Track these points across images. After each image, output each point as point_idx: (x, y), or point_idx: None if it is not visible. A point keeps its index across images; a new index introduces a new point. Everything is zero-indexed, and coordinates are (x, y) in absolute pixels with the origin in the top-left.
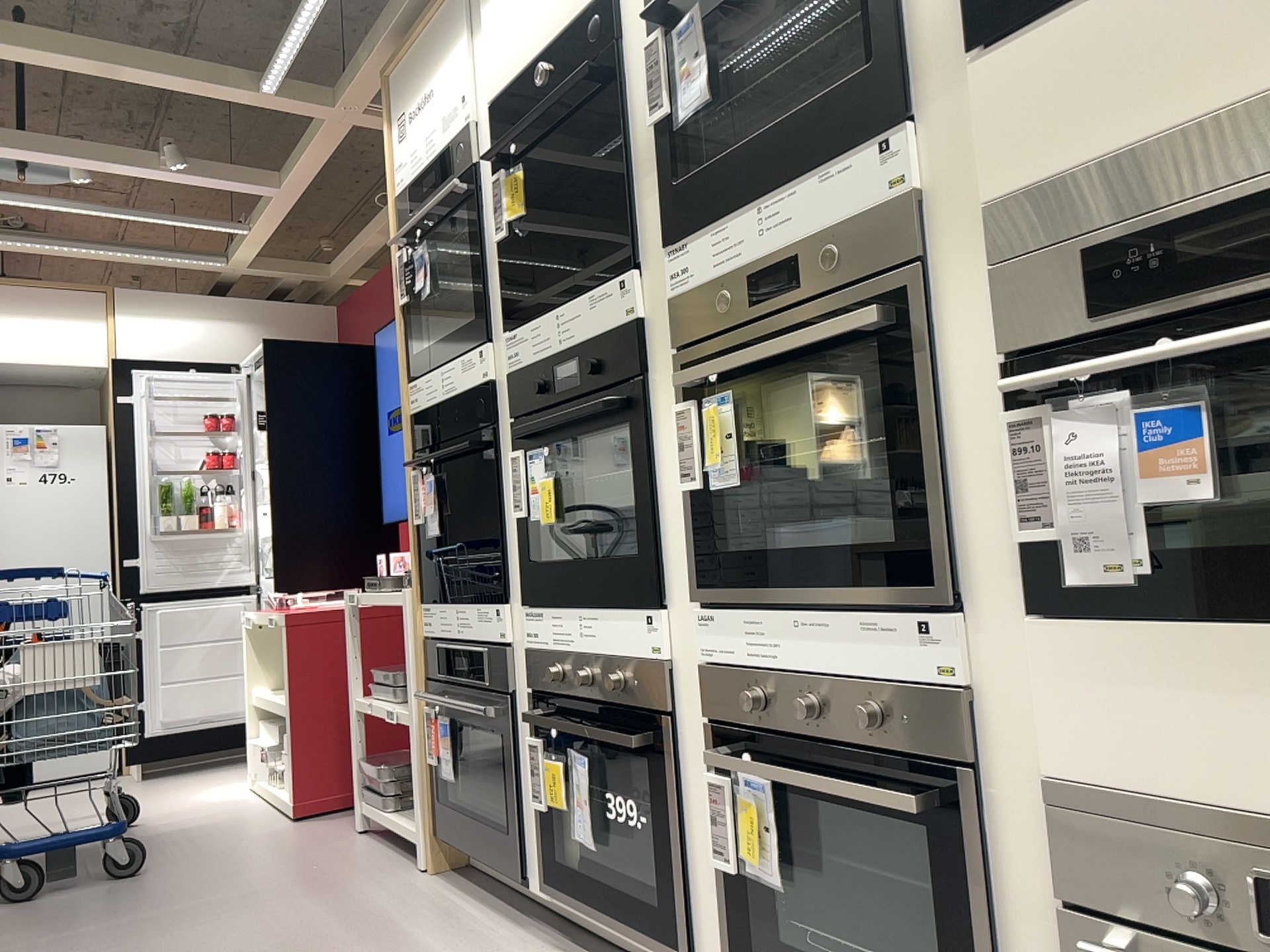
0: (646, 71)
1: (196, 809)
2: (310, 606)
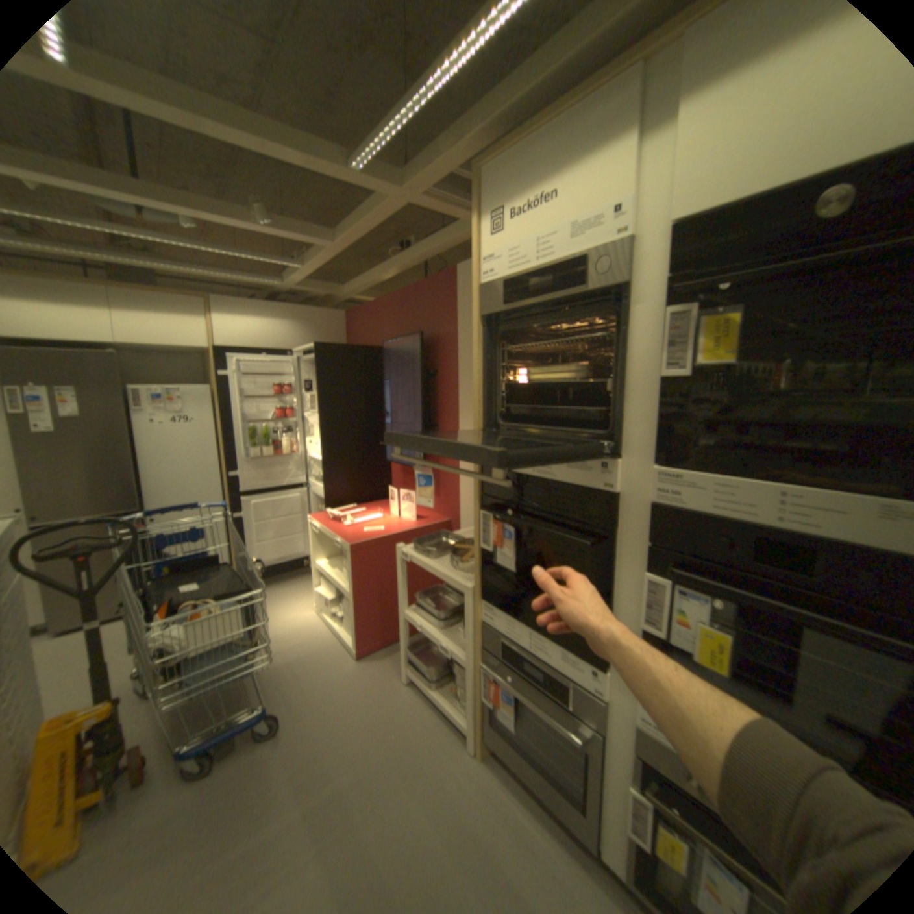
0: None
1: (289, 638)
2: (356, 527)
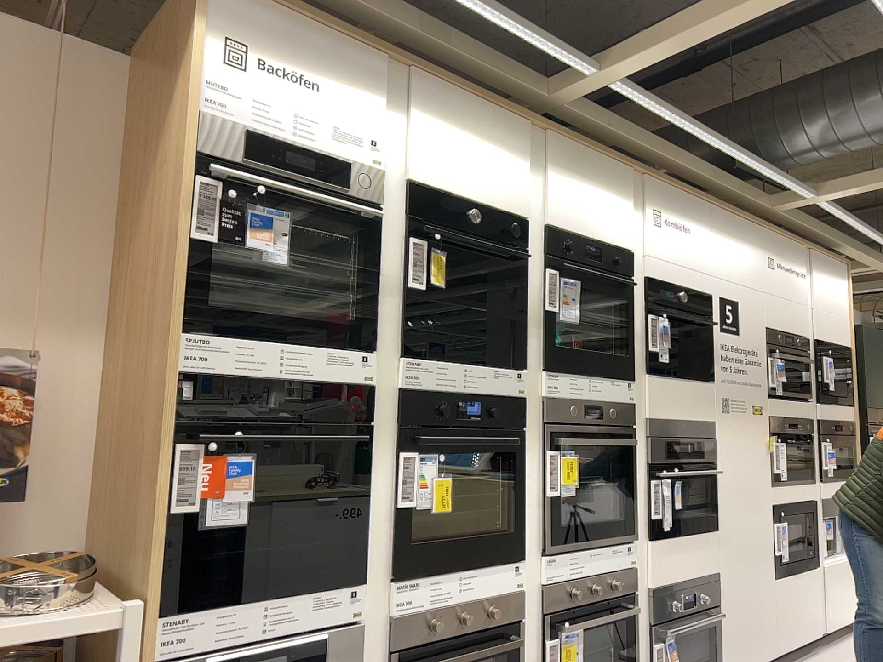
0: (542, 282)
1: None
2: None
